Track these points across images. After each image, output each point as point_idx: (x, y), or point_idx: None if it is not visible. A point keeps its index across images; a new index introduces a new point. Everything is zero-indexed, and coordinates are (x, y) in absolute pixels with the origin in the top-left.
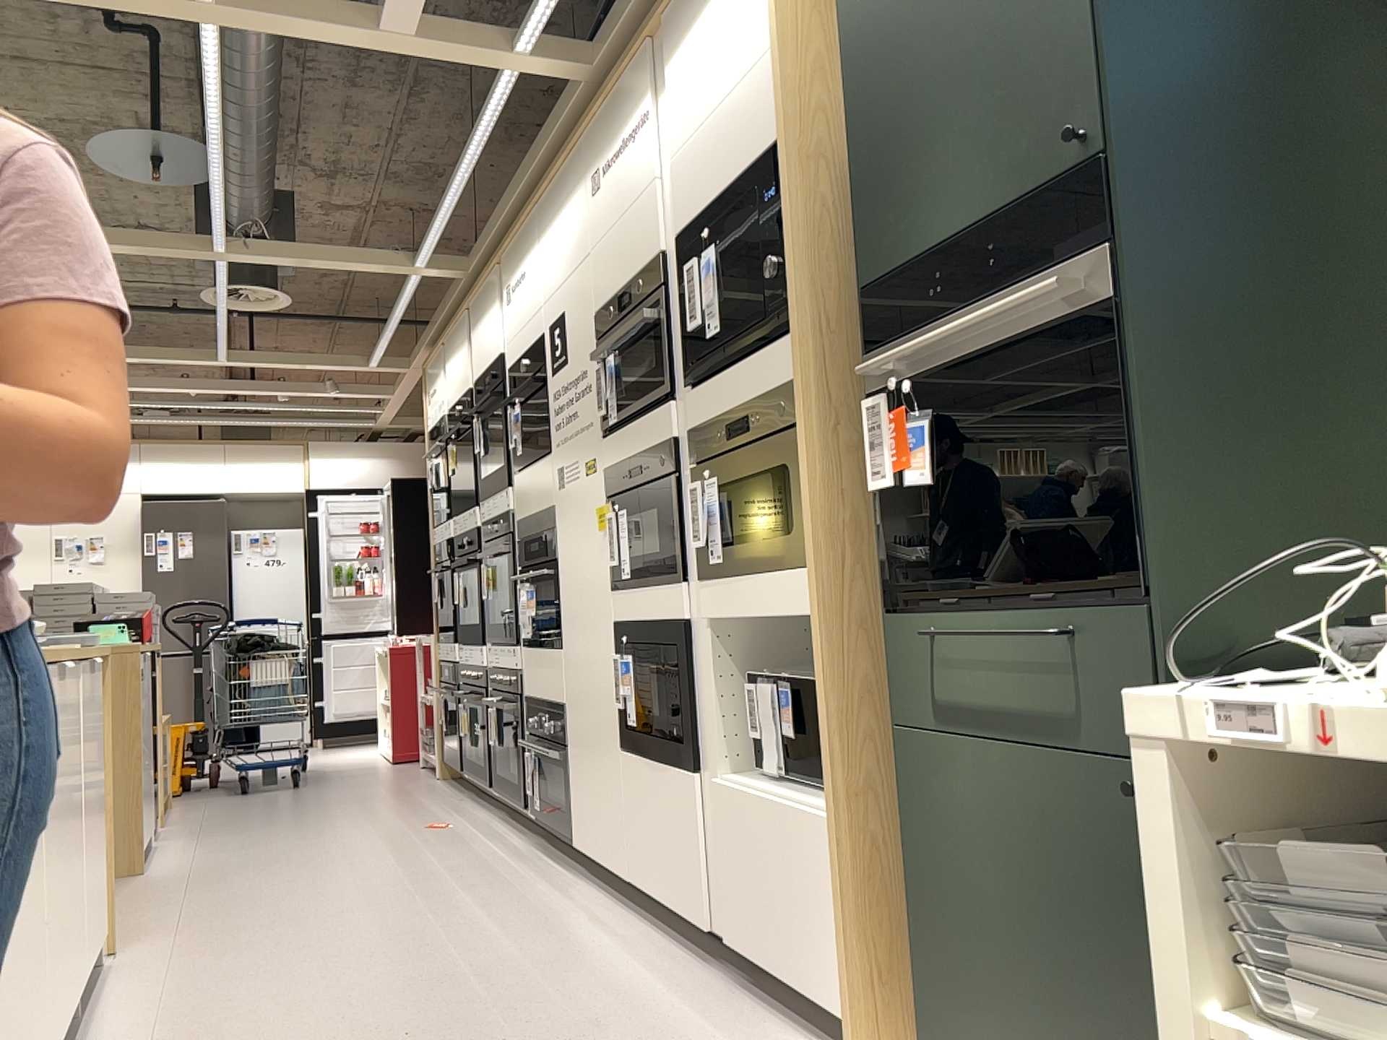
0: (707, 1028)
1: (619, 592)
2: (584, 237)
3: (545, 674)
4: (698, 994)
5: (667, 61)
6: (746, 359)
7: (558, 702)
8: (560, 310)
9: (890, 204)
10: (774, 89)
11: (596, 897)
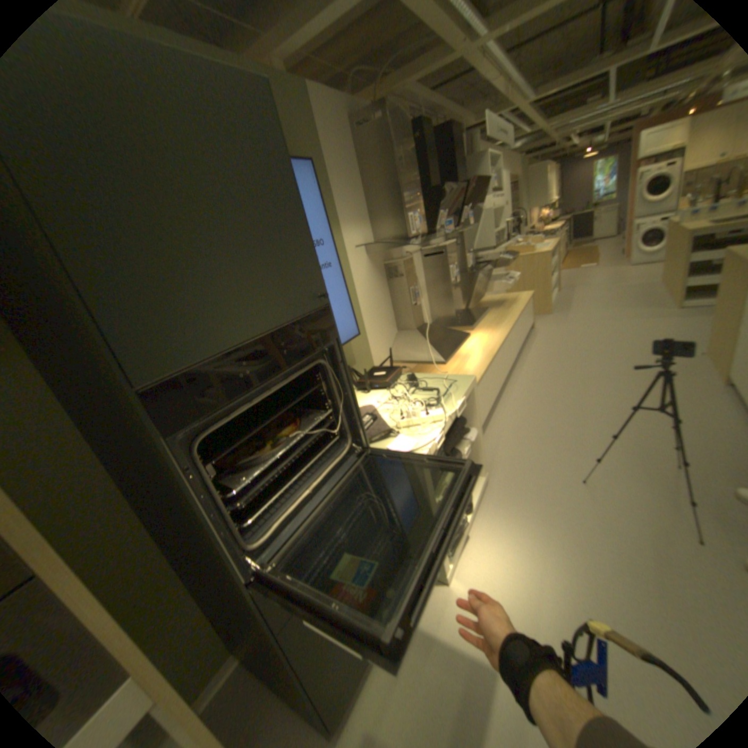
0: None
1: None
2: None
3: None
4: None
5: None
6: None
7: None
8: None
9: (153, 312)
10: None
11: None
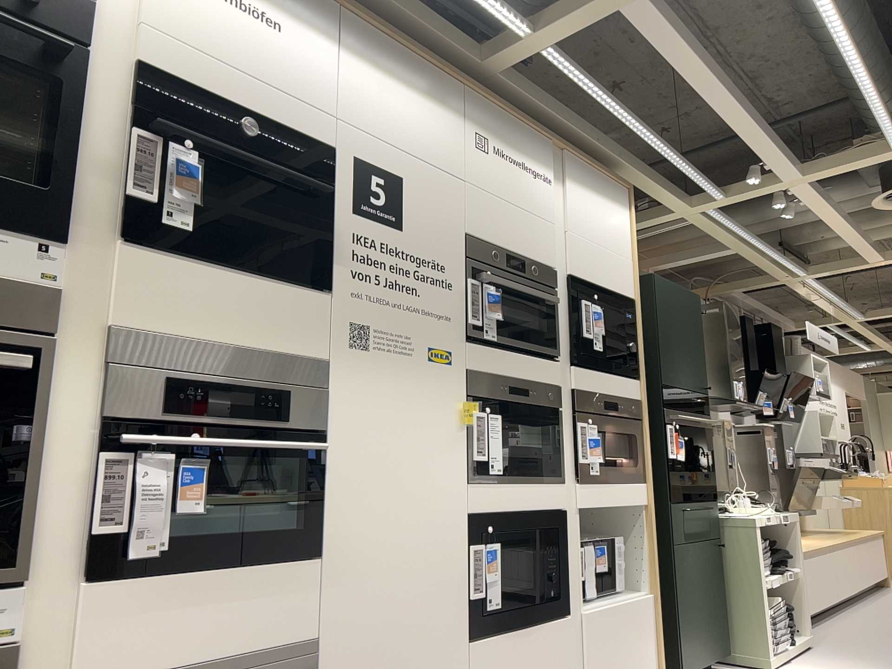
0: None
1: (482, 484)
2: (456, 160)
3: (237, 608)
4: None
5: (567, 177)
6: (610, 374)
7: (292, 642)
8: (393, 169)
9: (667, 363)
10: (629, 276)
11: None
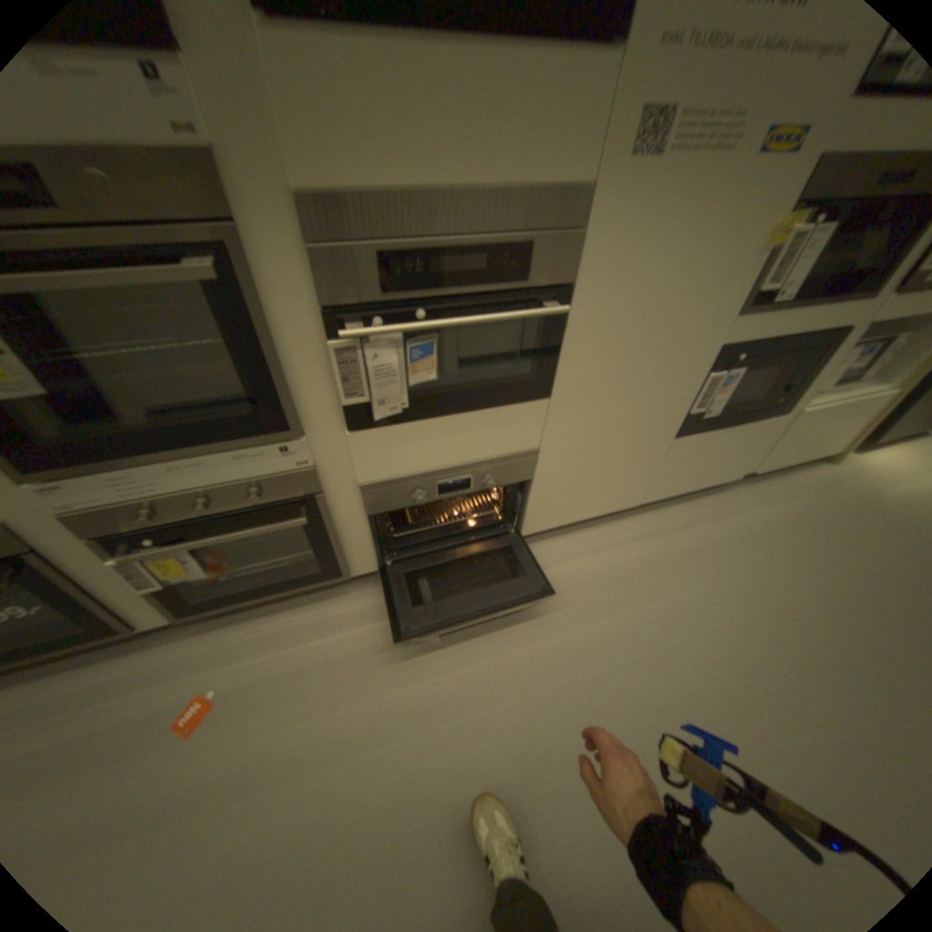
0: (803, 500)
1: (757, 313)
2: None
3: (472, 436)
4: (764, 499)
5: None
6: None
7: (516, 451)
8: None
9: None
10: None
11: (586, 536)
